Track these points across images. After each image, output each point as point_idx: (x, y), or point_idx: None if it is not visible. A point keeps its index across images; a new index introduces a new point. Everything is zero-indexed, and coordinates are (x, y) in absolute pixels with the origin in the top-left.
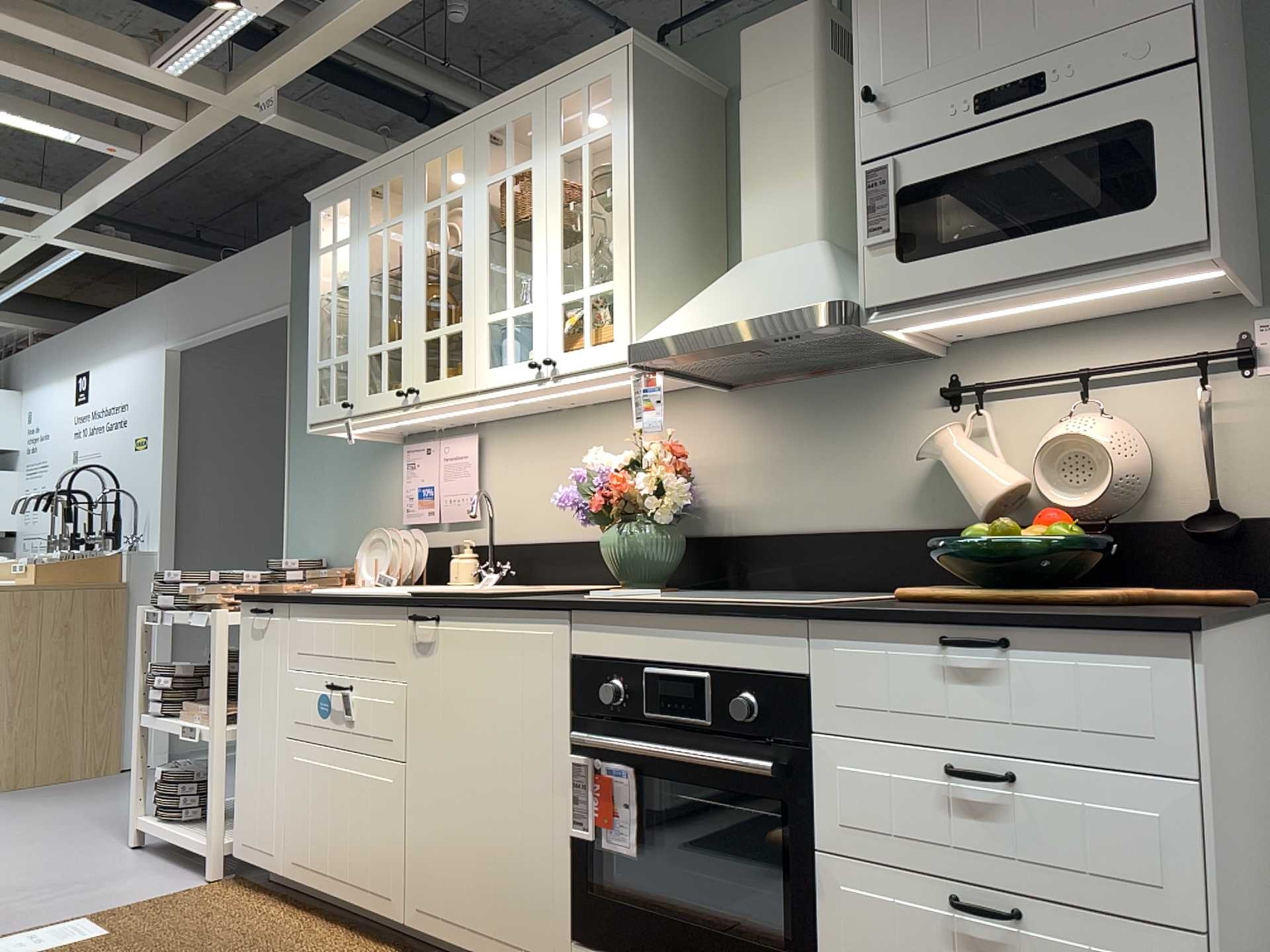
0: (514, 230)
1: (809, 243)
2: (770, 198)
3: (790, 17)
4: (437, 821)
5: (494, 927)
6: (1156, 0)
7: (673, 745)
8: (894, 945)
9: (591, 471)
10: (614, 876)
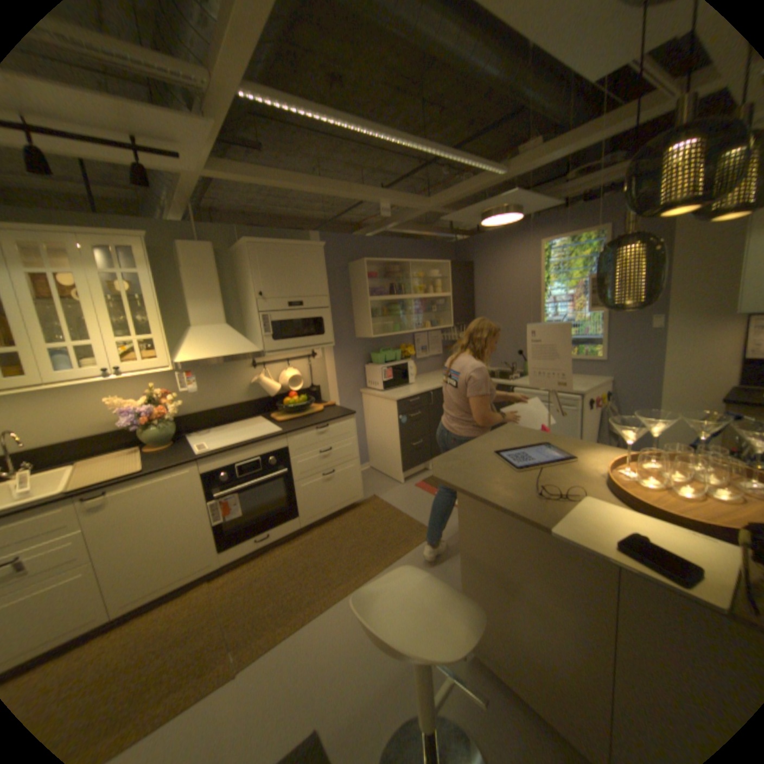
0: (62, 301)
1: (224, 324)
2: (204, 307)
3: (203, 244)
4: (129, 567)
5: (177, 576)
6: (323, 293)
7: (249, 480)
8: (313, 489)
9: (130, 408)
10: (223, 528)
